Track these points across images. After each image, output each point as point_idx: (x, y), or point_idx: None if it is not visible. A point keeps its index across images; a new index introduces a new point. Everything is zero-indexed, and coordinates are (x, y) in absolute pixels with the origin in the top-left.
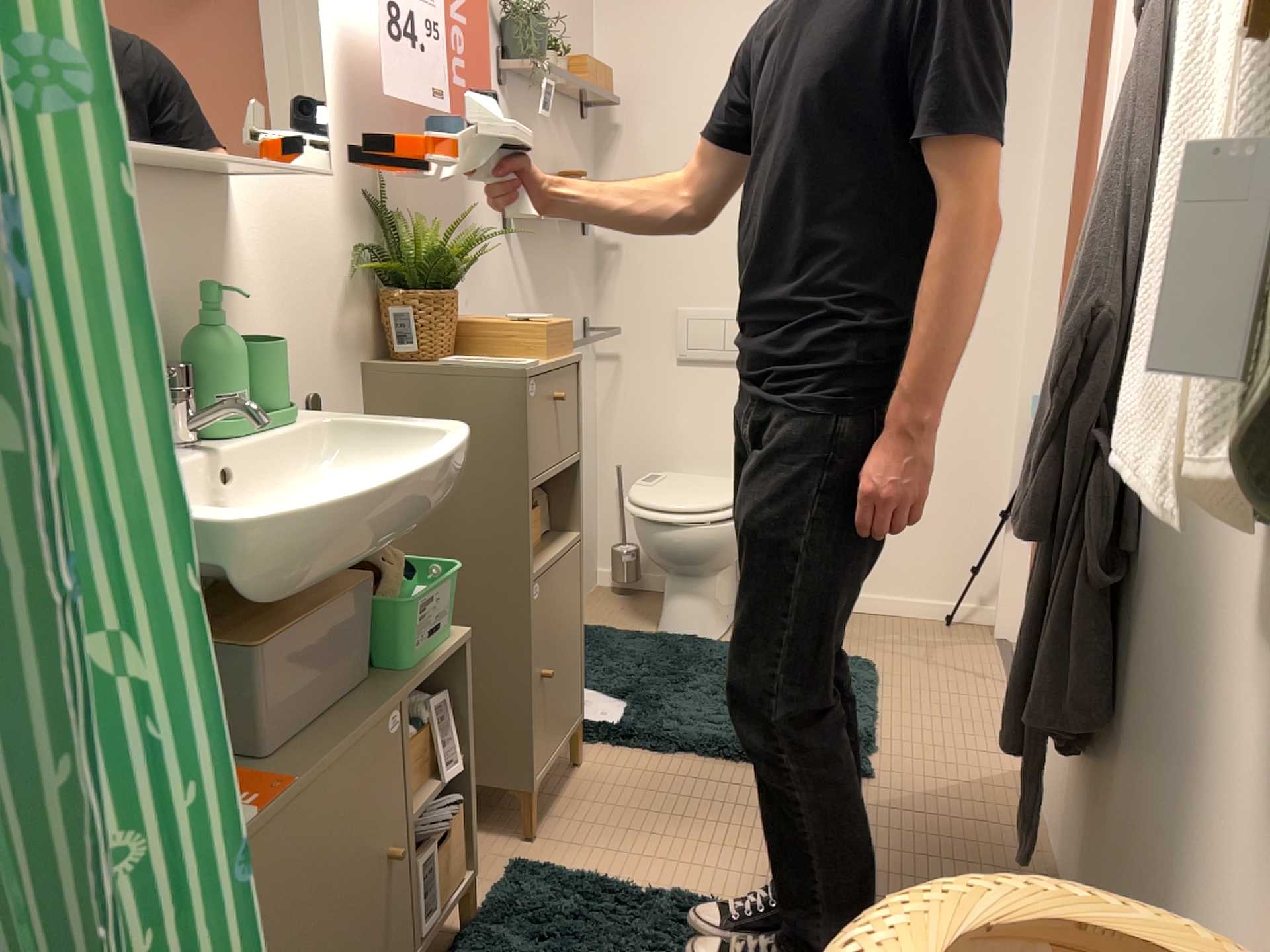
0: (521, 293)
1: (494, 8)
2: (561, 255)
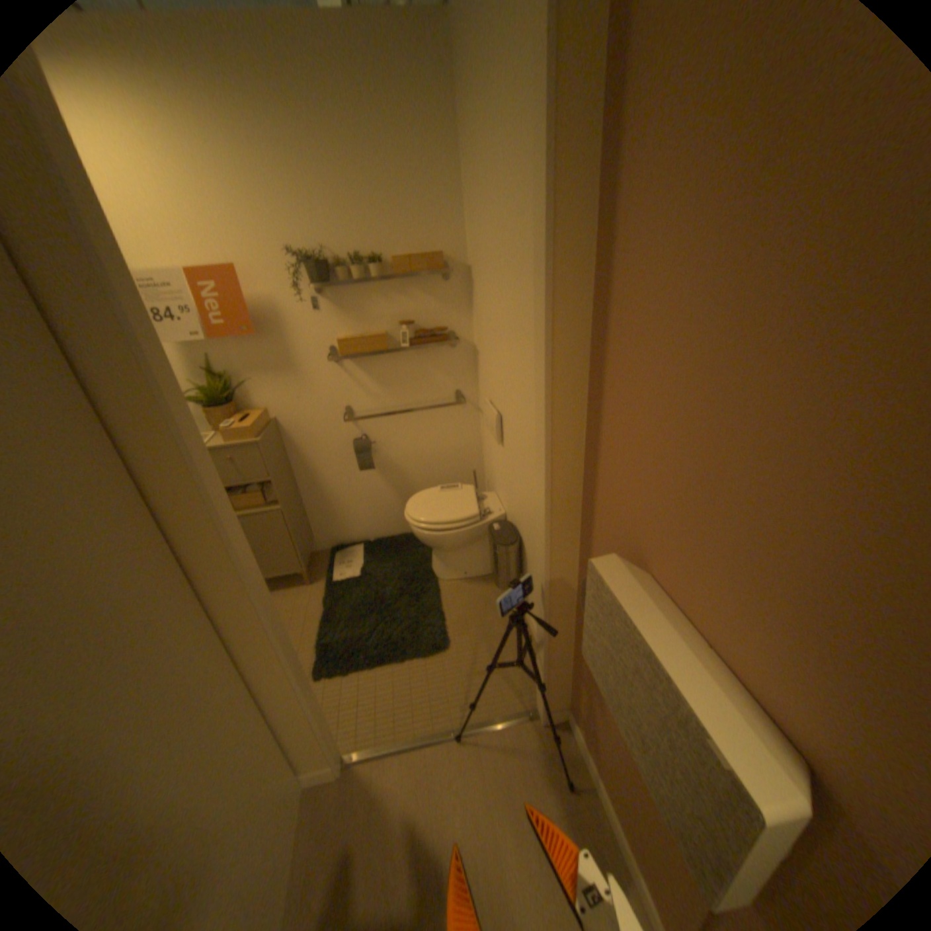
0: (356, 387)
1: (293, 256)
2: (411, 361)
